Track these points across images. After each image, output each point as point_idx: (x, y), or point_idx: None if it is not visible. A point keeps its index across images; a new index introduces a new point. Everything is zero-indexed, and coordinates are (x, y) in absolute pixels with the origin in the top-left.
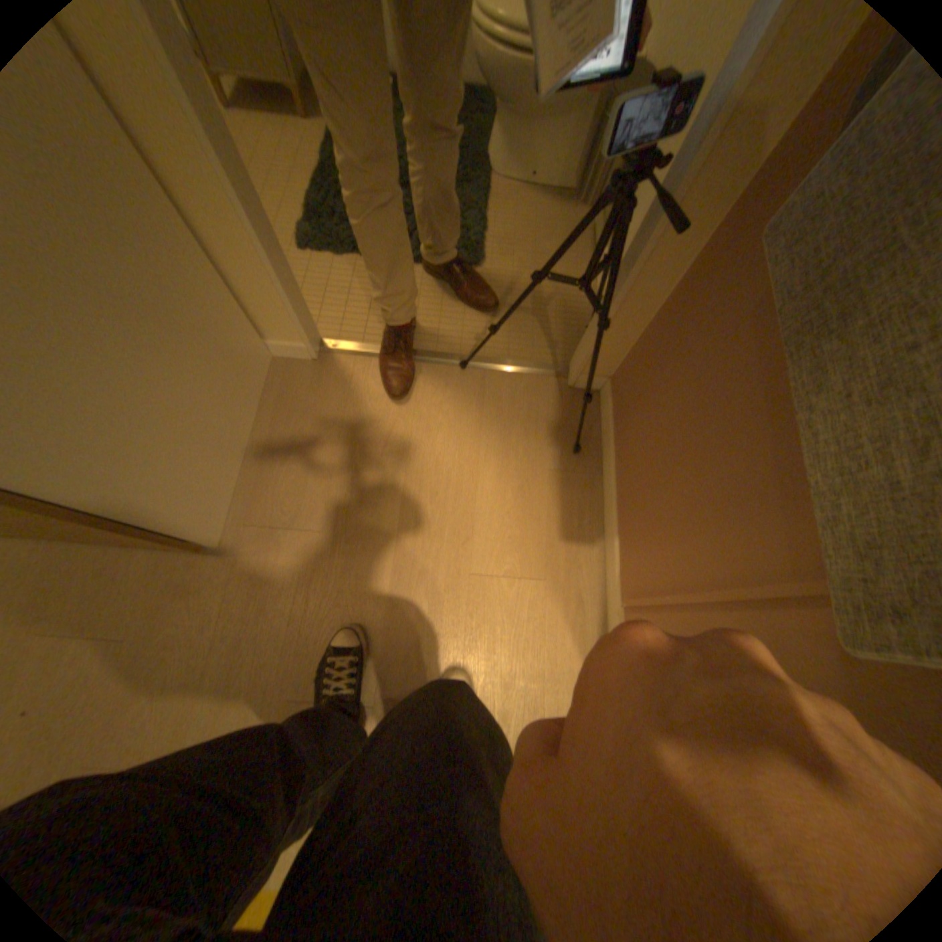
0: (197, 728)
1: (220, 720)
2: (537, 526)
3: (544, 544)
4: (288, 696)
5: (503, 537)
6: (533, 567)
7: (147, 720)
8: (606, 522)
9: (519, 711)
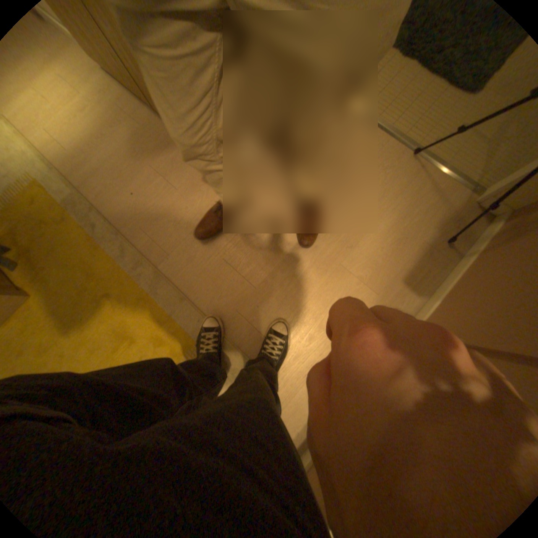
0: (184, 243)
1: (193, 247)
2: (394, 265)
3: (390, 276)
4: (224, 257)
5: (370, 258)
6: (375, 284)
7: (168, 227)
8: (437, 290)
9: (319, 341)
